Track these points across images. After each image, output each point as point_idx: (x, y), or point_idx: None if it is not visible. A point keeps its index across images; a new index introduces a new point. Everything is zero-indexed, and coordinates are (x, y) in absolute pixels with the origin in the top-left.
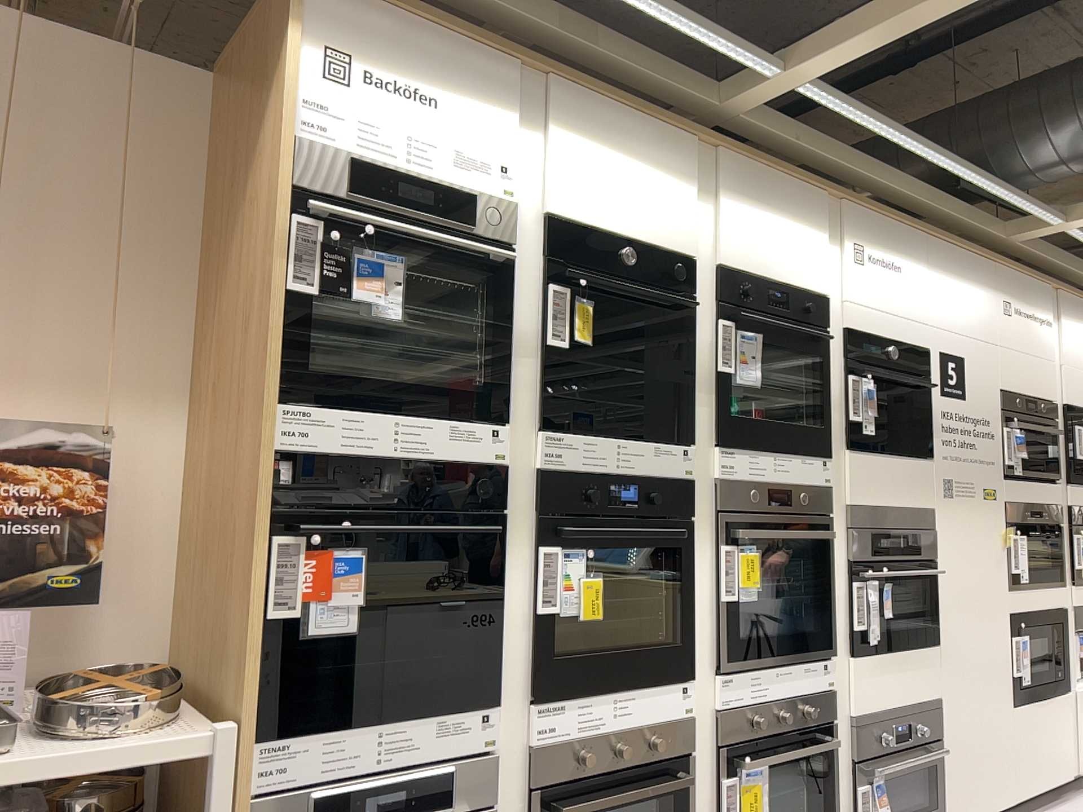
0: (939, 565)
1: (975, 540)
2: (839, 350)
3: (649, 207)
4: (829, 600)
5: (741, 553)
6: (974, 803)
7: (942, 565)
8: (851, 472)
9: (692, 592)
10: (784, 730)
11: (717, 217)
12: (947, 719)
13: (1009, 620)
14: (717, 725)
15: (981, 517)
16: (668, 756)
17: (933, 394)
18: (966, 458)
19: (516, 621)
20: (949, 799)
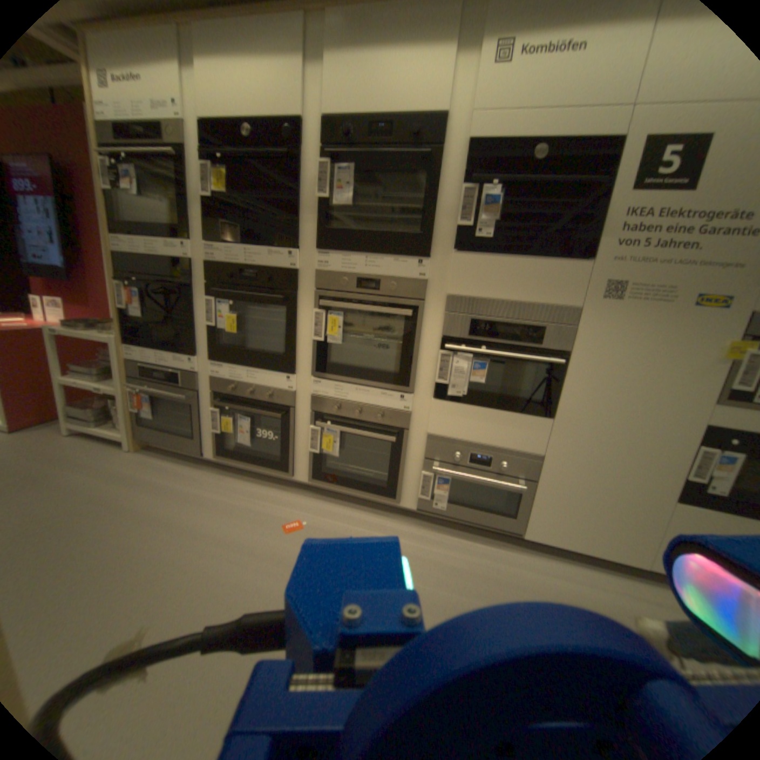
0: (574, 356)
1: (660, 345)
2: (460, 160)
3: (260, 89)
4: (410, 356)
5: (330, 315)
6: (573, 540)
7: (580, 358)
8: (453, 267)
9: (293, 331)
10: (360, 419)
11: (322, 74)
12: (549, 473)
13: (705, 431)
14: (312, 400)
15: (683, 323)
16: (276, 403)
17: (617, 188)
18: (673, 258)
19: (202, 326)
20: (535, 522)
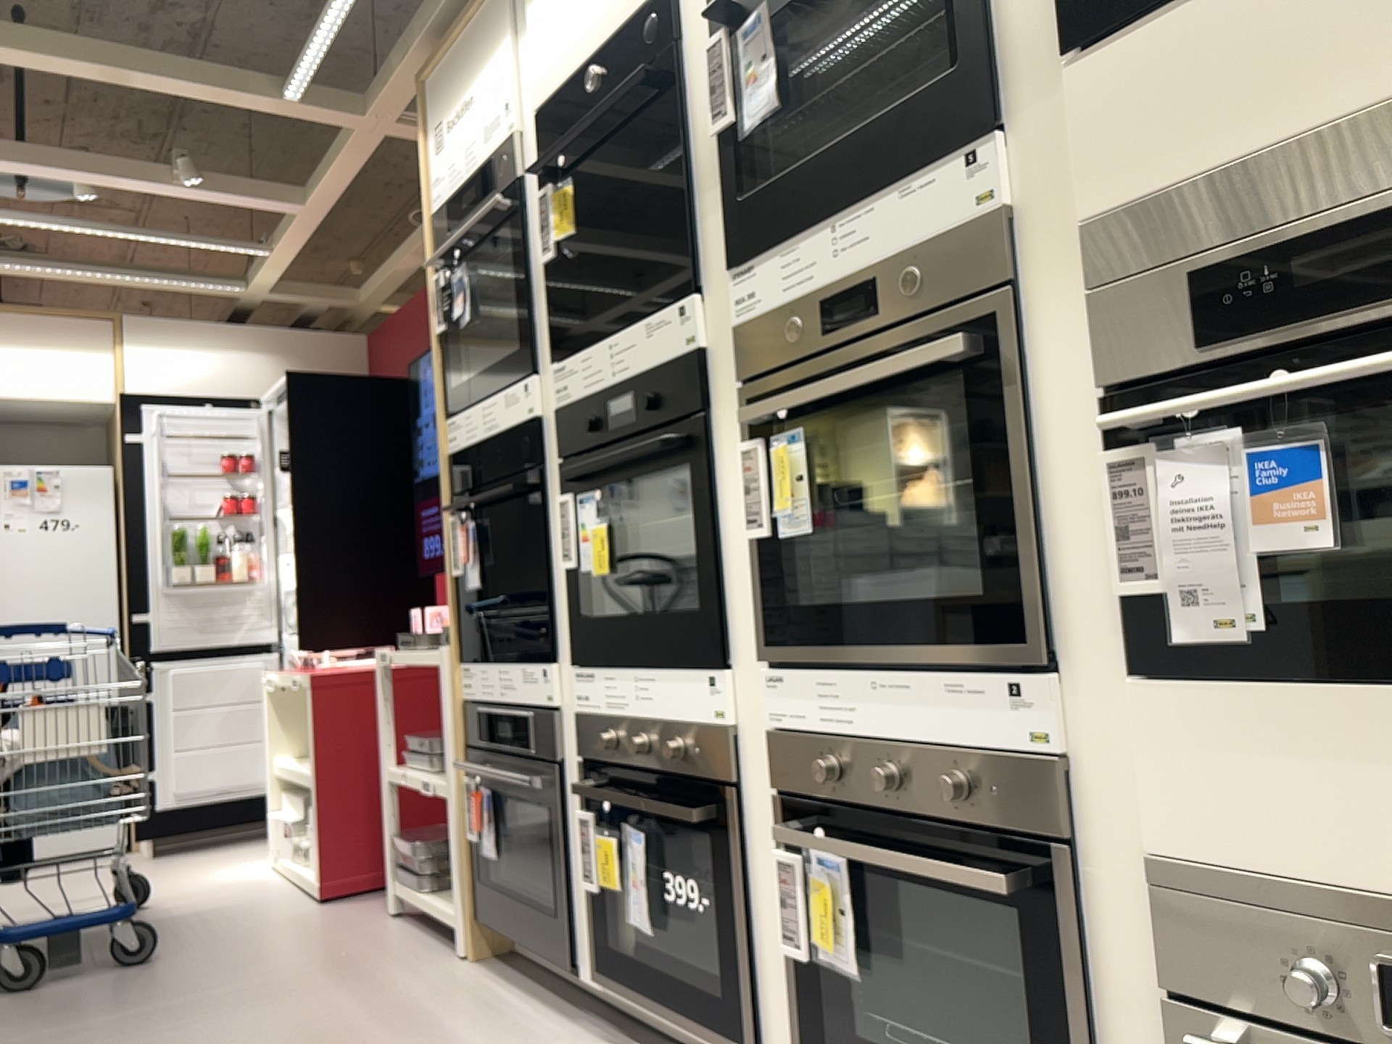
0: None
1: None
2: None
3: None
4: (1012, 514)
5: (777, 448)
6: None
7: None
8: (1077, 119)
9: (708, 528)
10: (908, 814)
11: None
12: None
13: None
14: (774, 756)
15: None
16: (693, 777)
17: None
18: None
19: (561, 578)
20: None
